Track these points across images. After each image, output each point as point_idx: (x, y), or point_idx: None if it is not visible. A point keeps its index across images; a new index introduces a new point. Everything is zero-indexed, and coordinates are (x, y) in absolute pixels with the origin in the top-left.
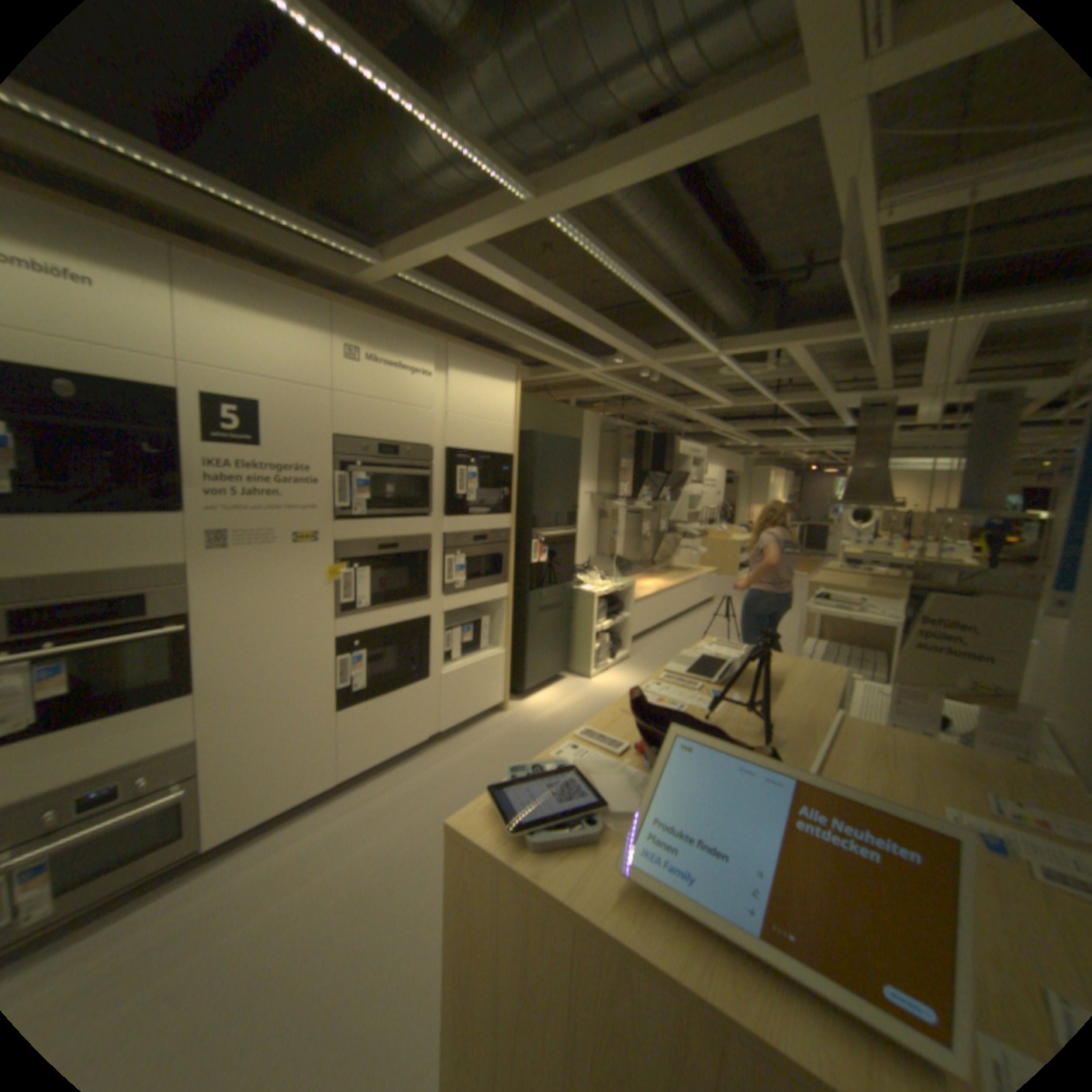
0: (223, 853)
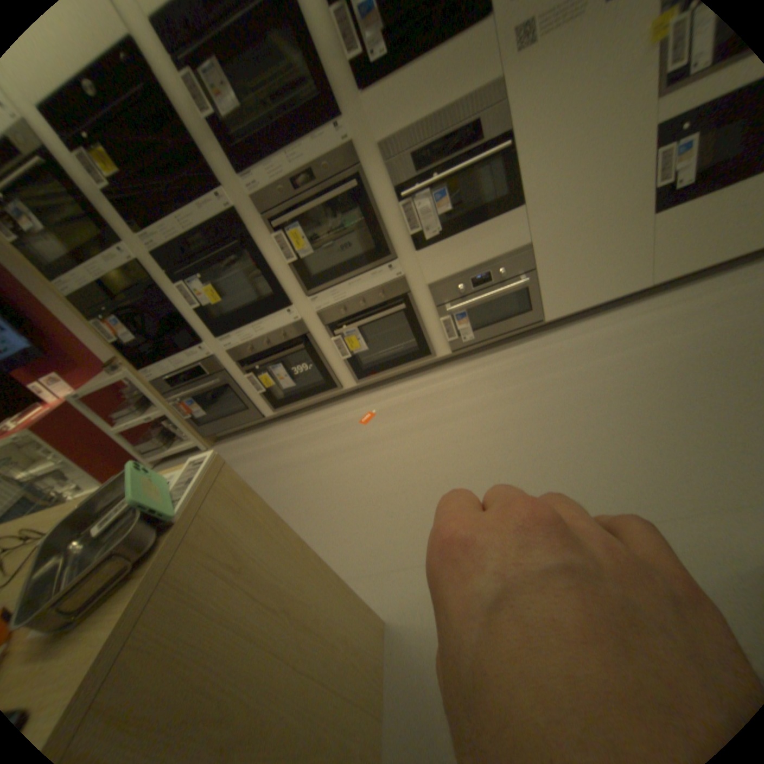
0: (560, 326)
